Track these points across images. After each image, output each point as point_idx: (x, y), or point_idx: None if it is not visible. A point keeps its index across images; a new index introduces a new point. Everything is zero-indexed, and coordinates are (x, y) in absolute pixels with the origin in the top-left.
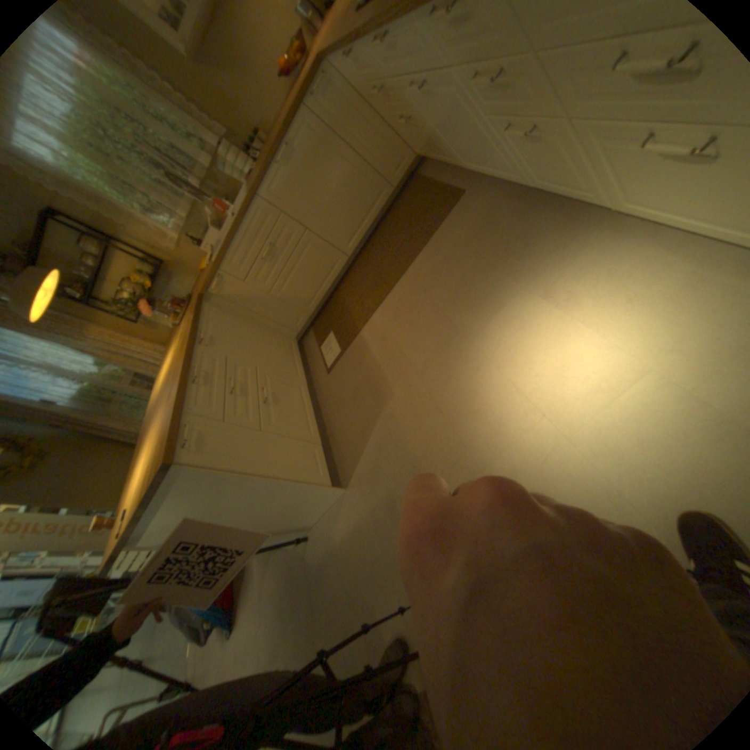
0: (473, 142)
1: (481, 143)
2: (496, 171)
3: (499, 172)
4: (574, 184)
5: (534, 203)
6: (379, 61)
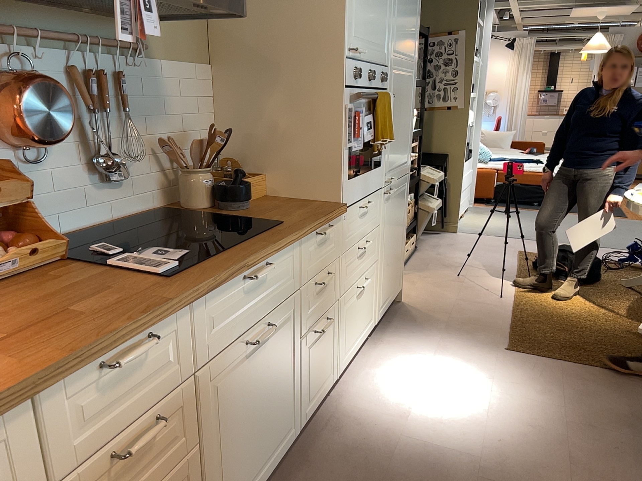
0: (264, 423)
1: (273, 412)
2: (265, 472)
3: (269, 468)
4: (325, 380)
5: (301, 461)
6: (200, 339)
